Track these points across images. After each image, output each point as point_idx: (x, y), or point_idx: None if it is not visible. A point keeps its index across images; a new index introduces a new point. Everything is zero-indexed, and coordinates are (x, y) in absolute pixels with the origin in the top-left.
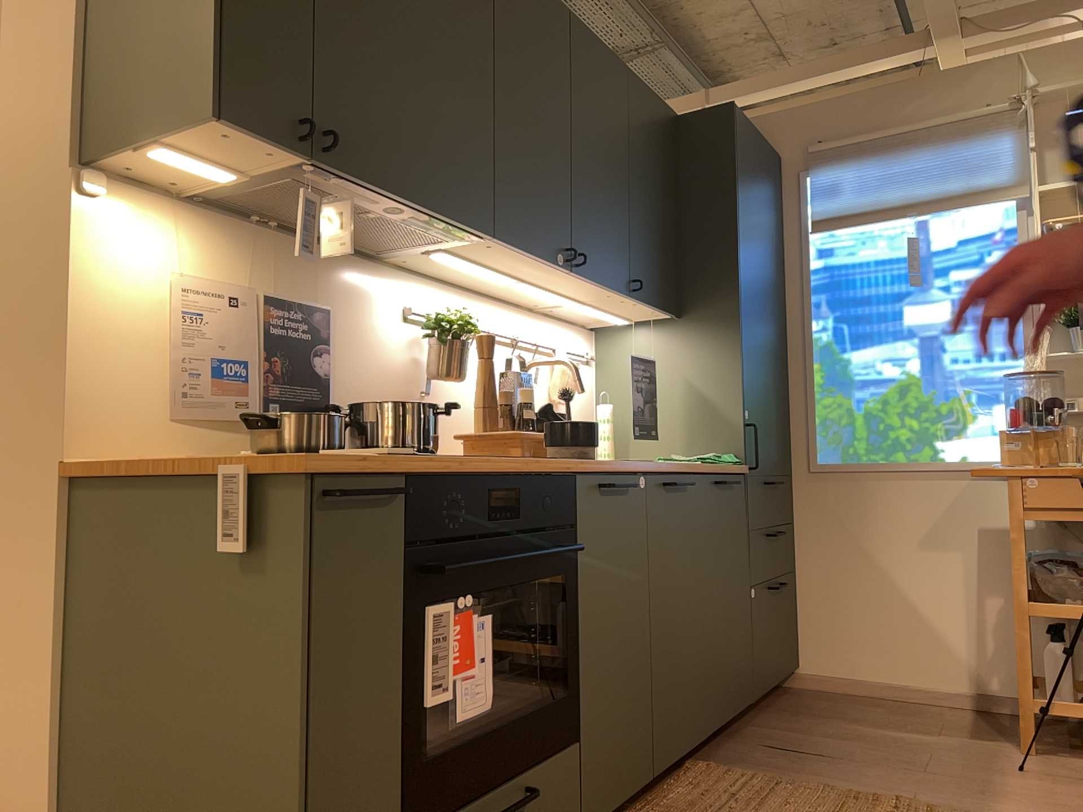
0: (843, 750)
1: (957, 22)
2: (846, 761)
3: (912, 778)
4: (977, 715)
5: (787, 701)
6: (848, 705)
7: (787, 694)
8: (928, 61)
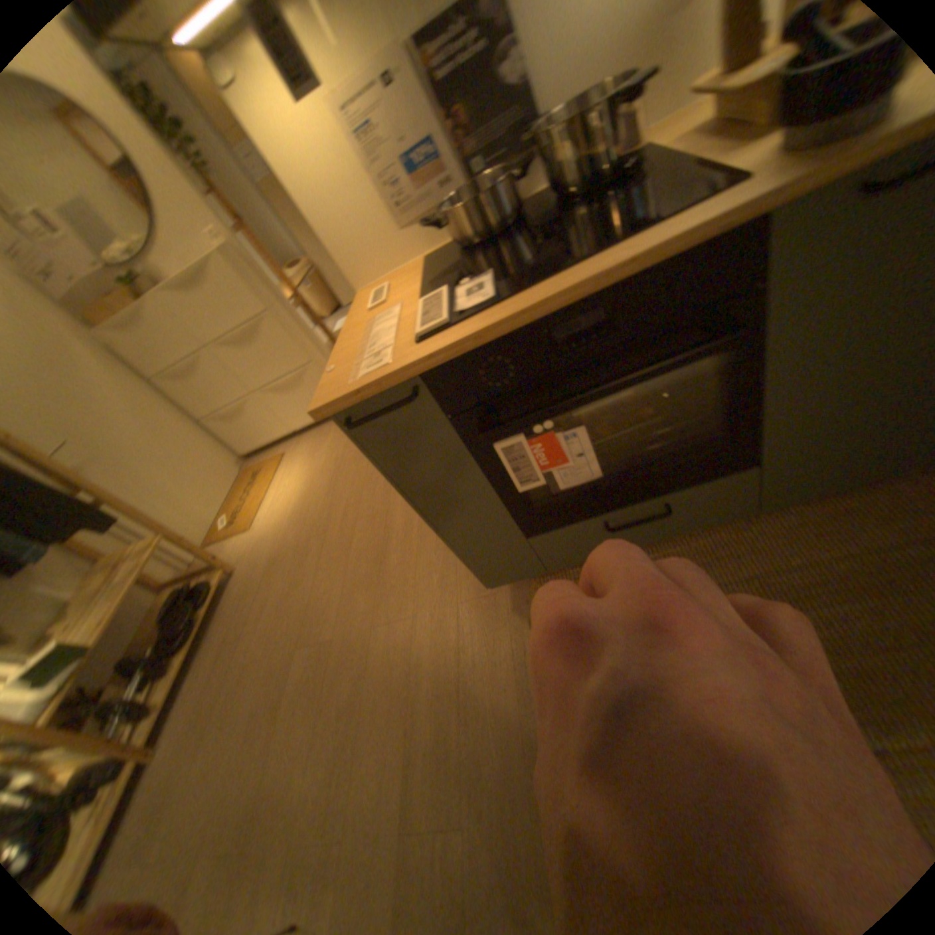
0: None
1: None
2: None
3: None
4: None
5: None
6: None
7: None
8: None
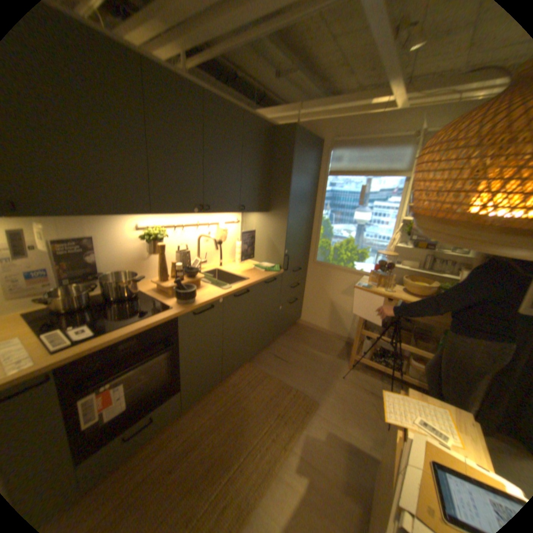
0: (295, 359)
1: (407, 85)
2: (292, 366)
3: (308, 378)
4: (345, 345)
5: (291, 330)
6: (308, 335)
7: (293, 326)
8: (392, 100)
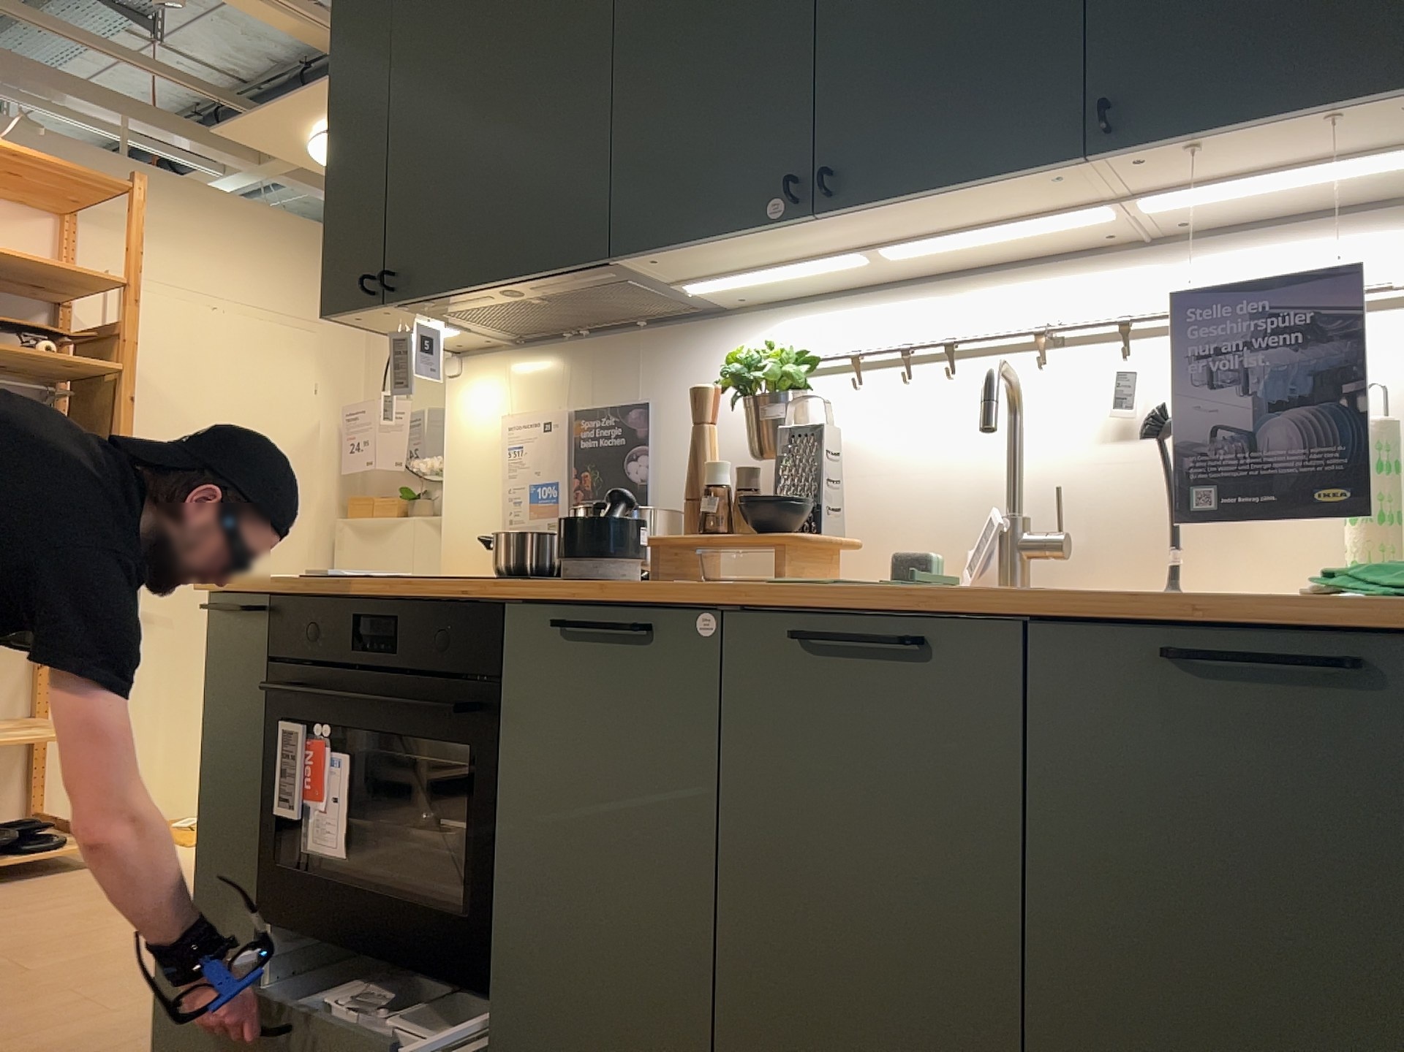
0: None
1: None
2: None
3: None
4: None
5: None
6: None
7: None
8: None
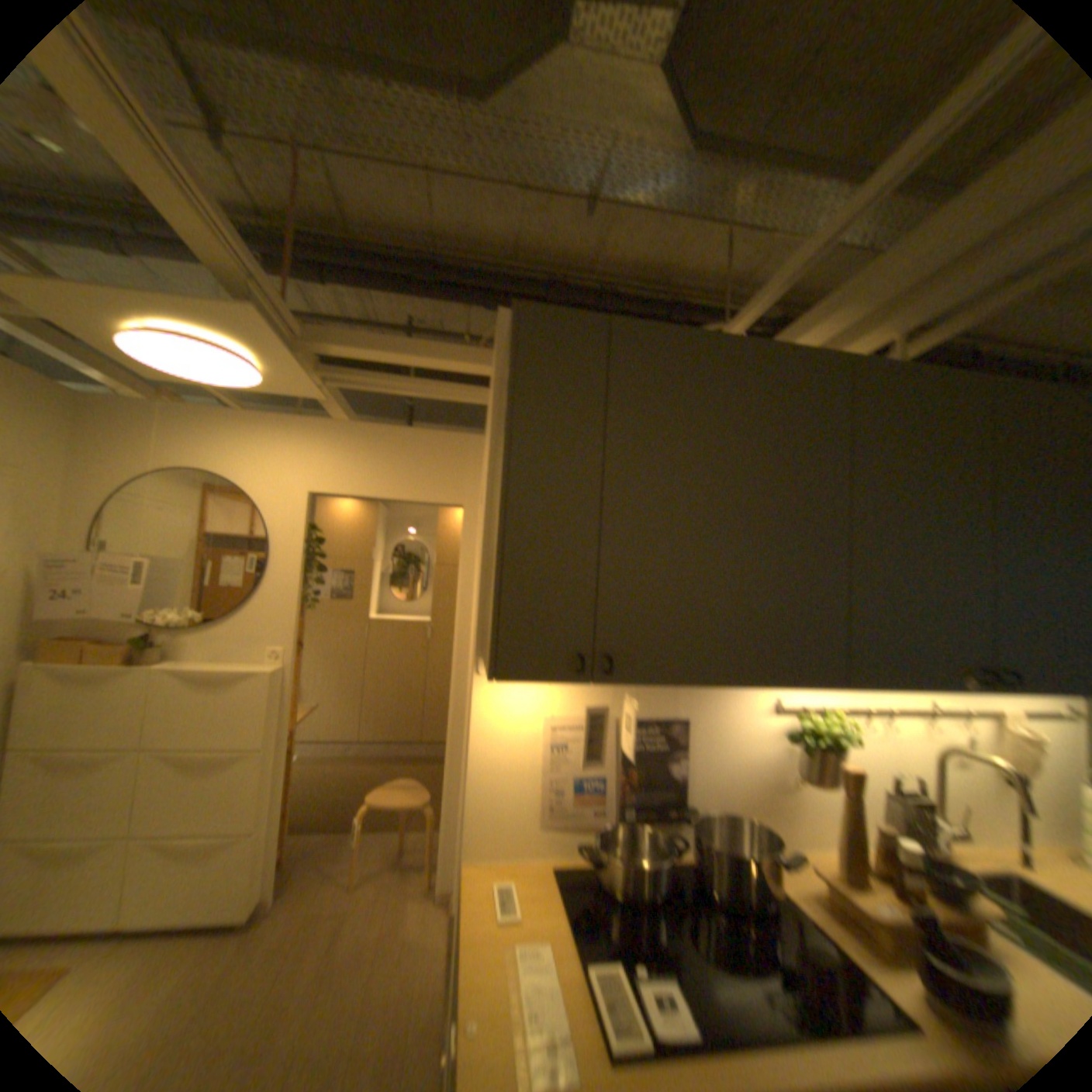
0: None
1: None
2: None
3: None
4: None
5: None
6: None
7: None
8: None
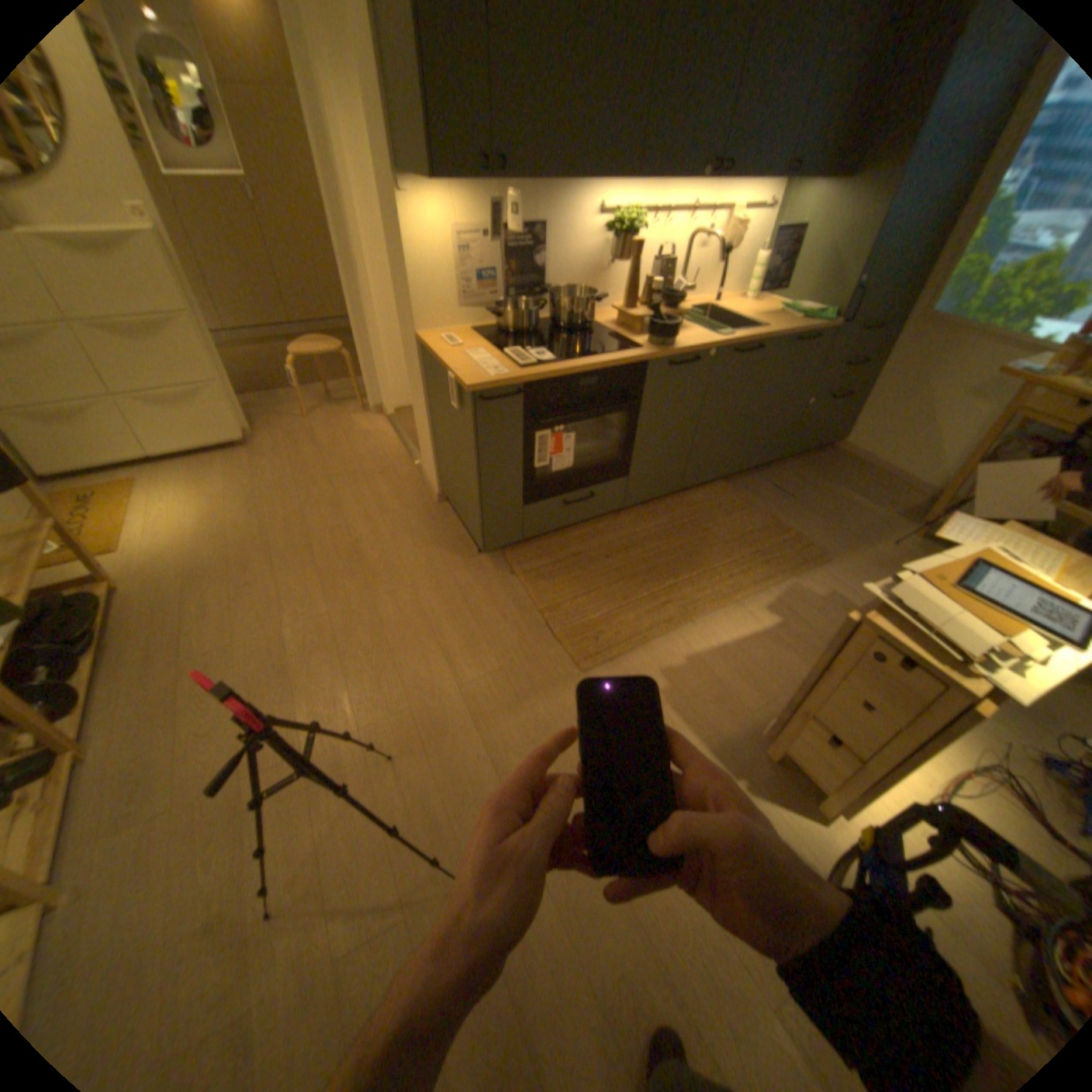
0: (808, 498)
1: None
2: (800, 506)
3: (824, 526)
4: (926, 501)
5: (817, 457)
6: (851, 471)
7: (824, 452)
8: None
